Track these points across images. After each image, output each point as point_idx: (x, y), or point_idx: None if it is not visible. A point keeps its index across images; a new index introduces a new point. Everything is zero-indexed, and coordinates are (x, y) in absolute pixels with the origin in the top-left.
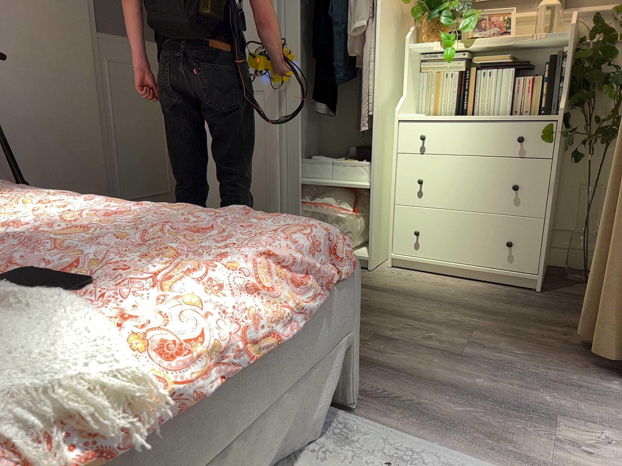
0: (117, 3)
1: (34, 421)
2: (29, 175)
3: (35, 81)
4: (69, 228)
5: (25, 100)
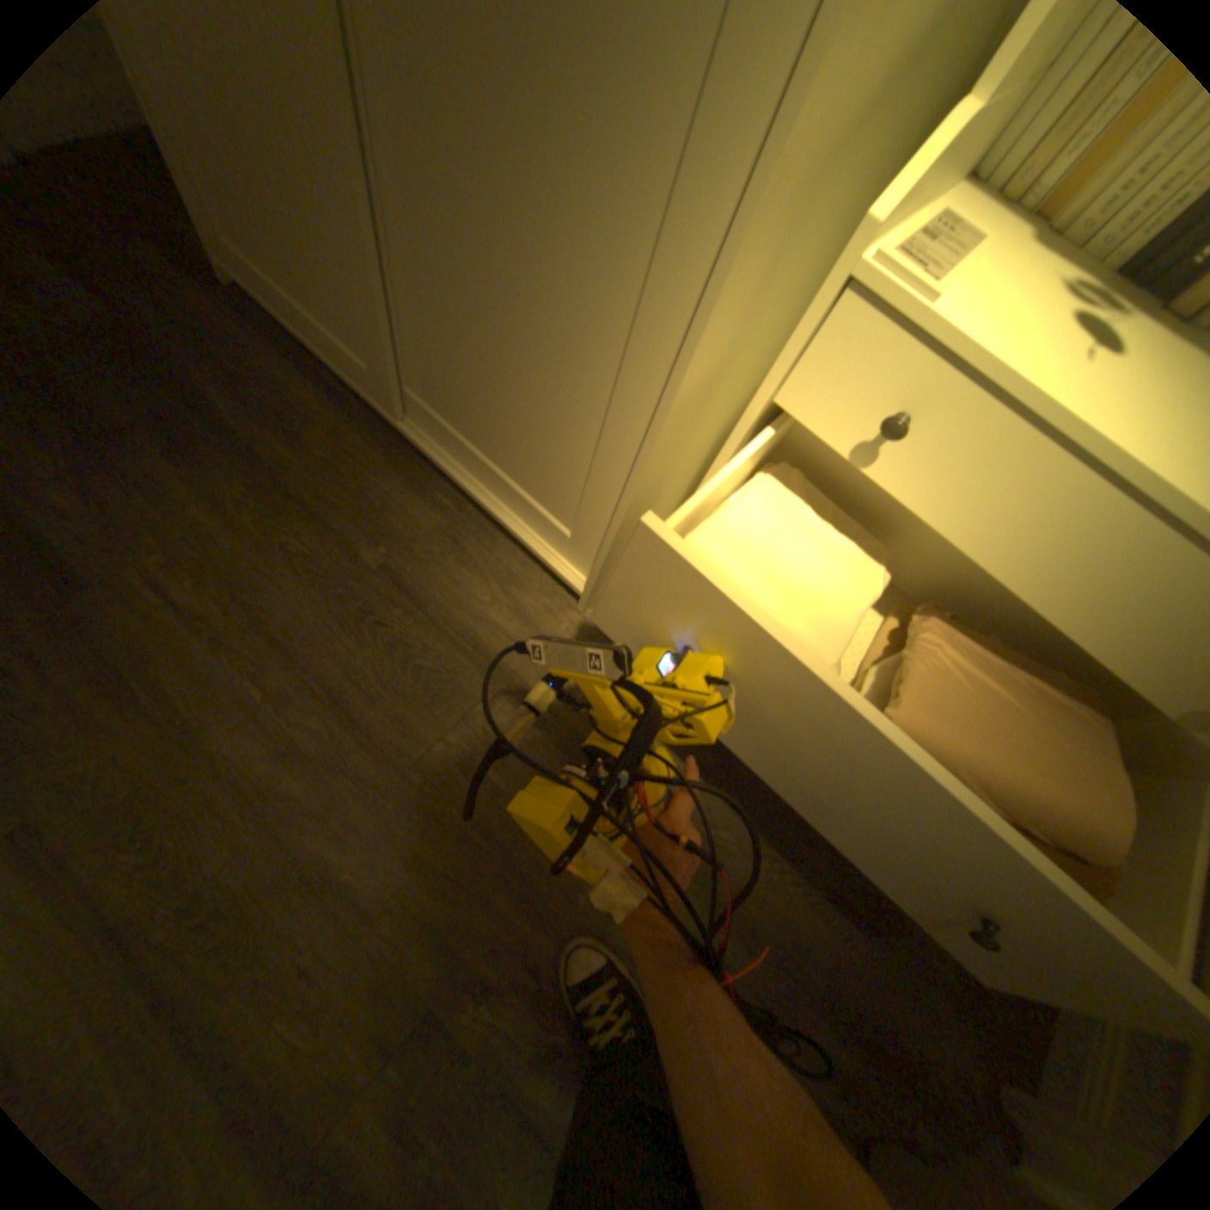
0: None
1: None
2: None
3: None
4: None
5: None
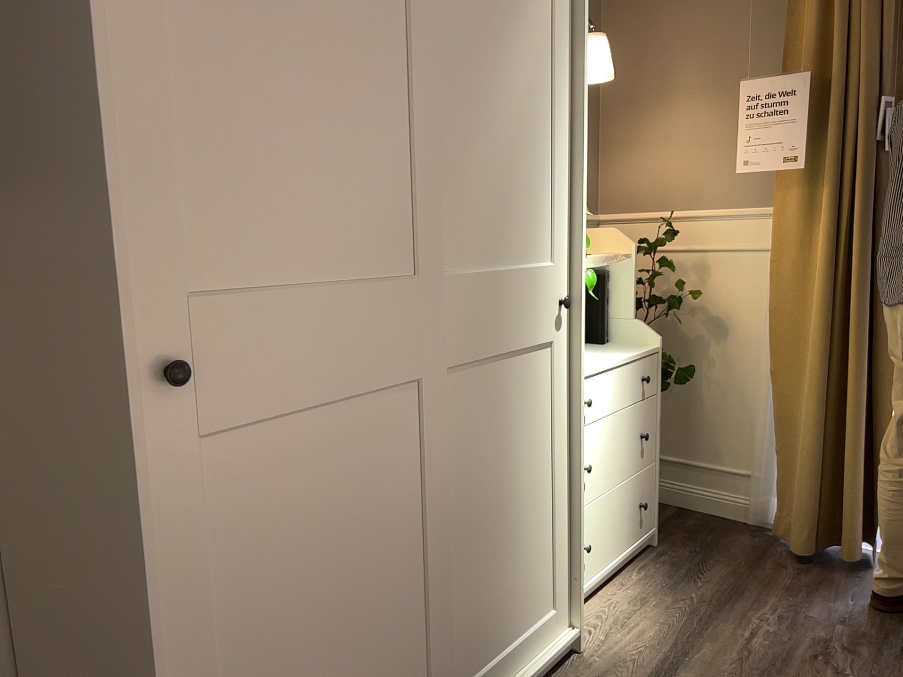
0: None
1: None
2: None
3: None
4: None
5: None
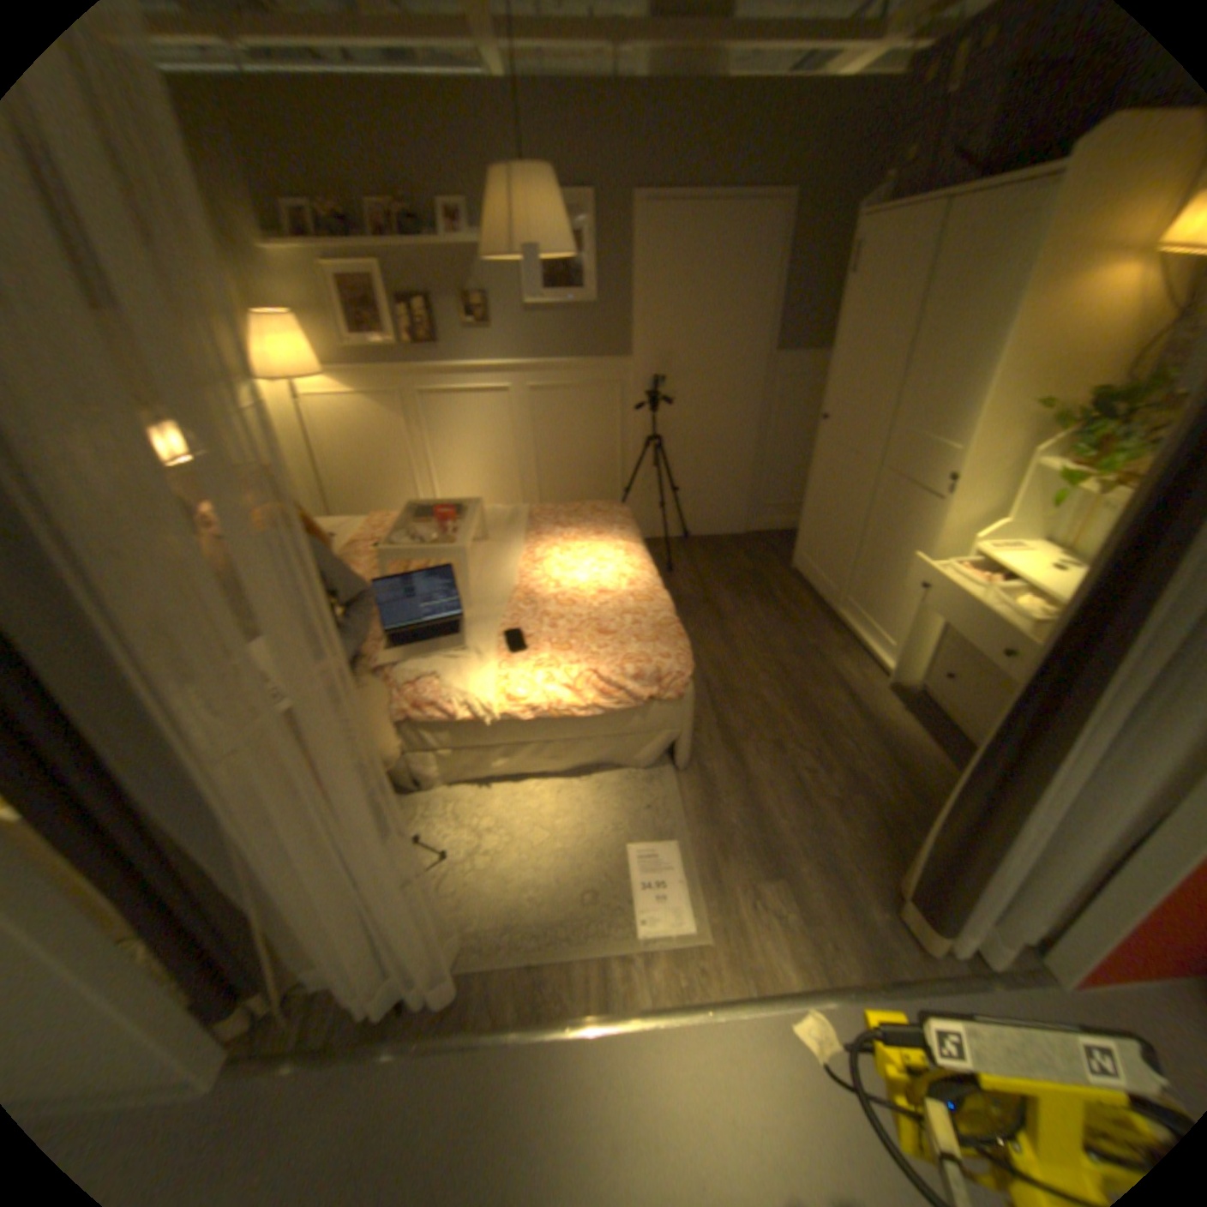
0: (808, 314)
1: (470, 695)
2: (685, 479)
3: (706, 404)
4: (584, 592)
5: (695, 420)
